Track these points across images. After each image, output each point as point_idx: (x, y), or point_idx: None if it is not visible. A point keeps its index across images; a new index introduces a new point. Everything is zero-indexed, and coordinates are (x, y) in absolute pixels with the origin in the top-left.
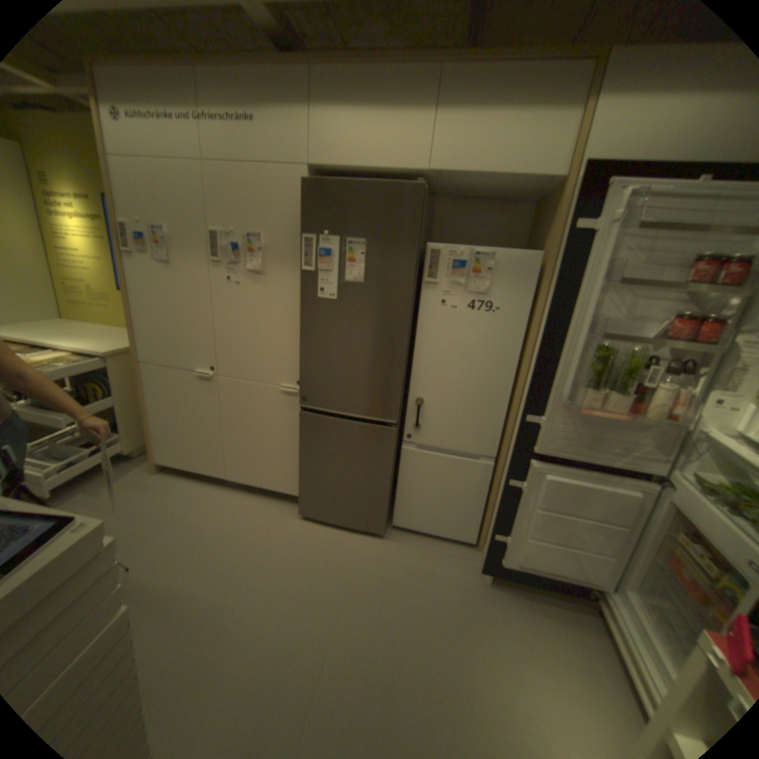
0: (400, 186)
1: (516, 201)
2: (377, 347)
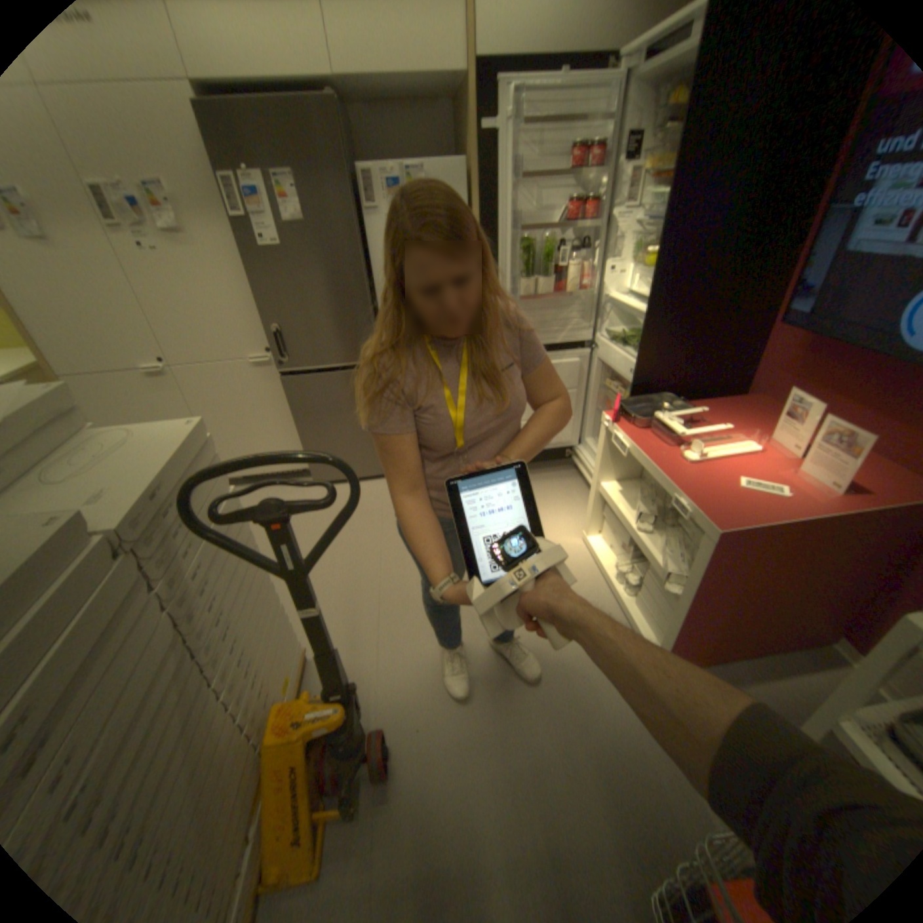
0: (309, 101)
1: (431, 100)
2: (338, 288)
